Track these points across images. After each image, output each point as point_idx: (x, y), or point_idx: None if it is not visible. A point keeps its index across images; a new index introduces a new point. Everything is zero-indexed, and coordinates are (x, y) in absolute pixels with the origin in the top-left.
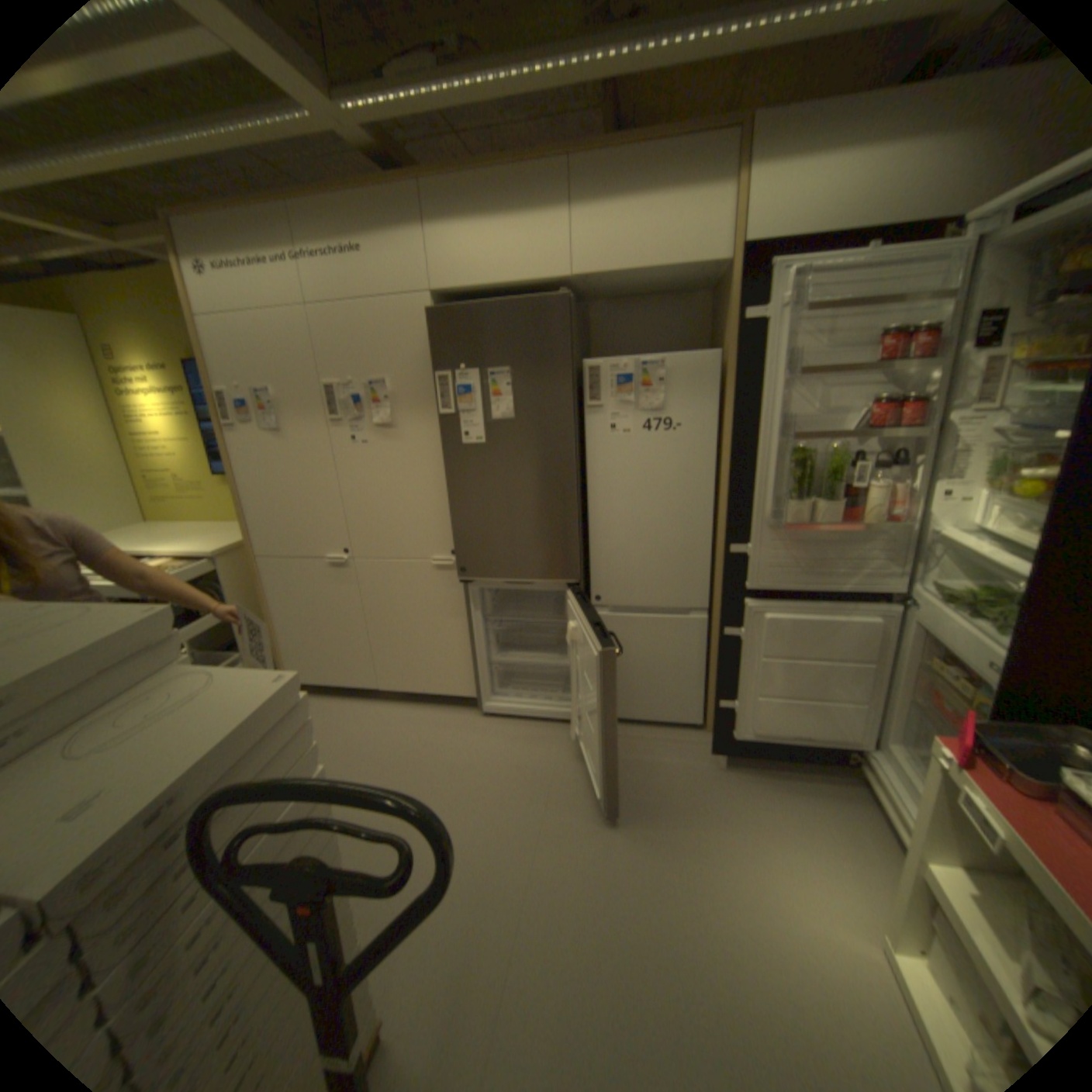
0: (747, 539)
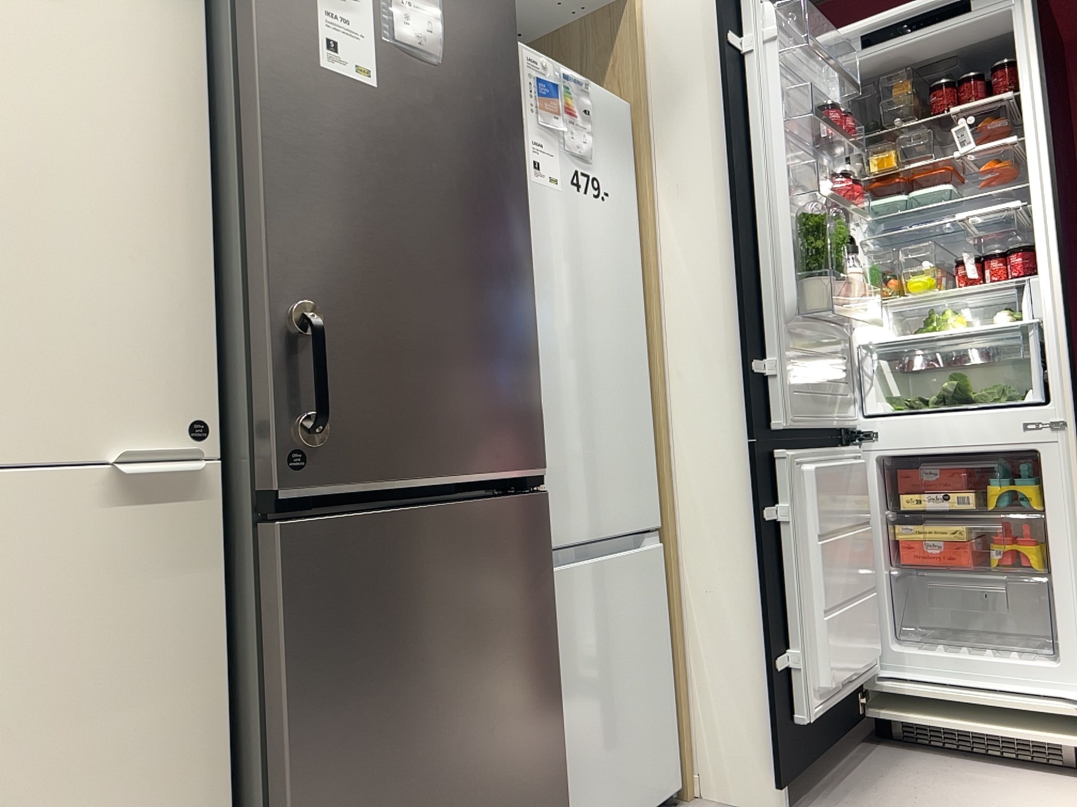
0: (764, 349)
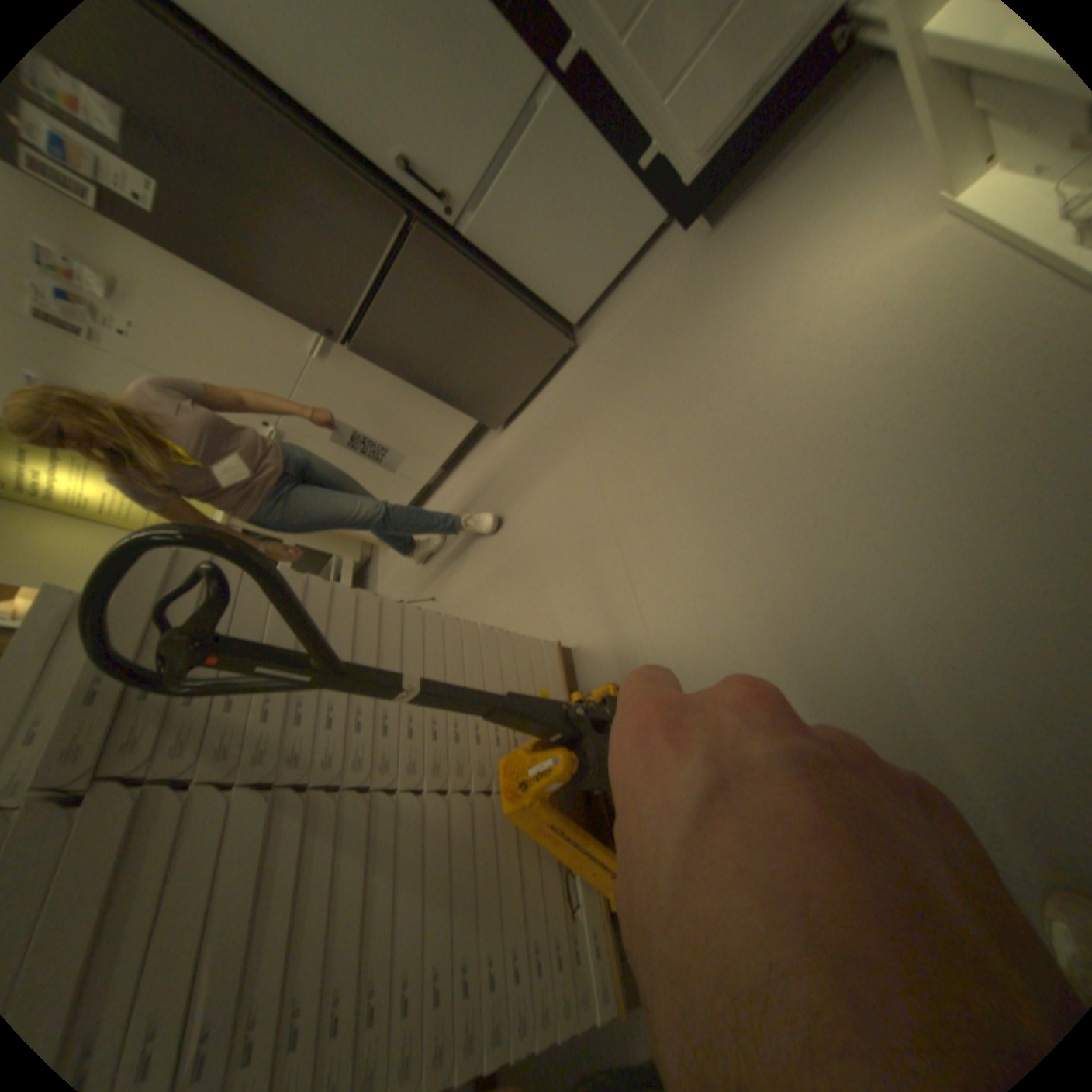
0: None
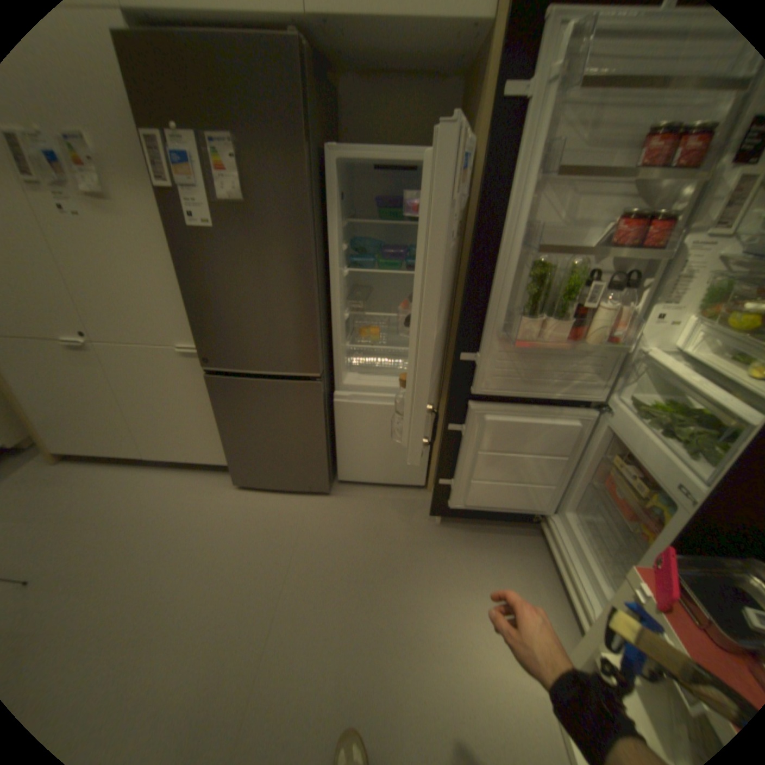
0: (476, 347)
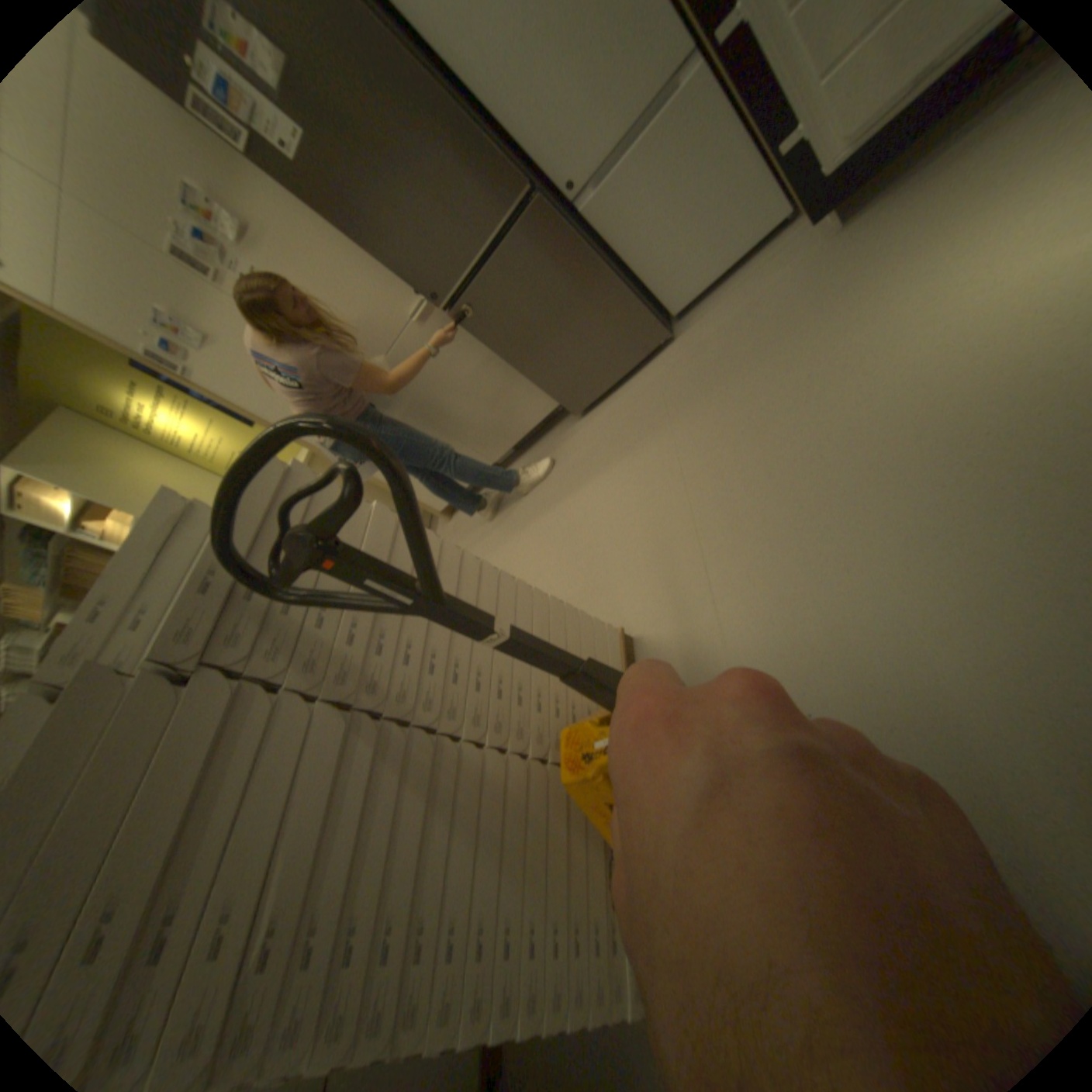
0: None
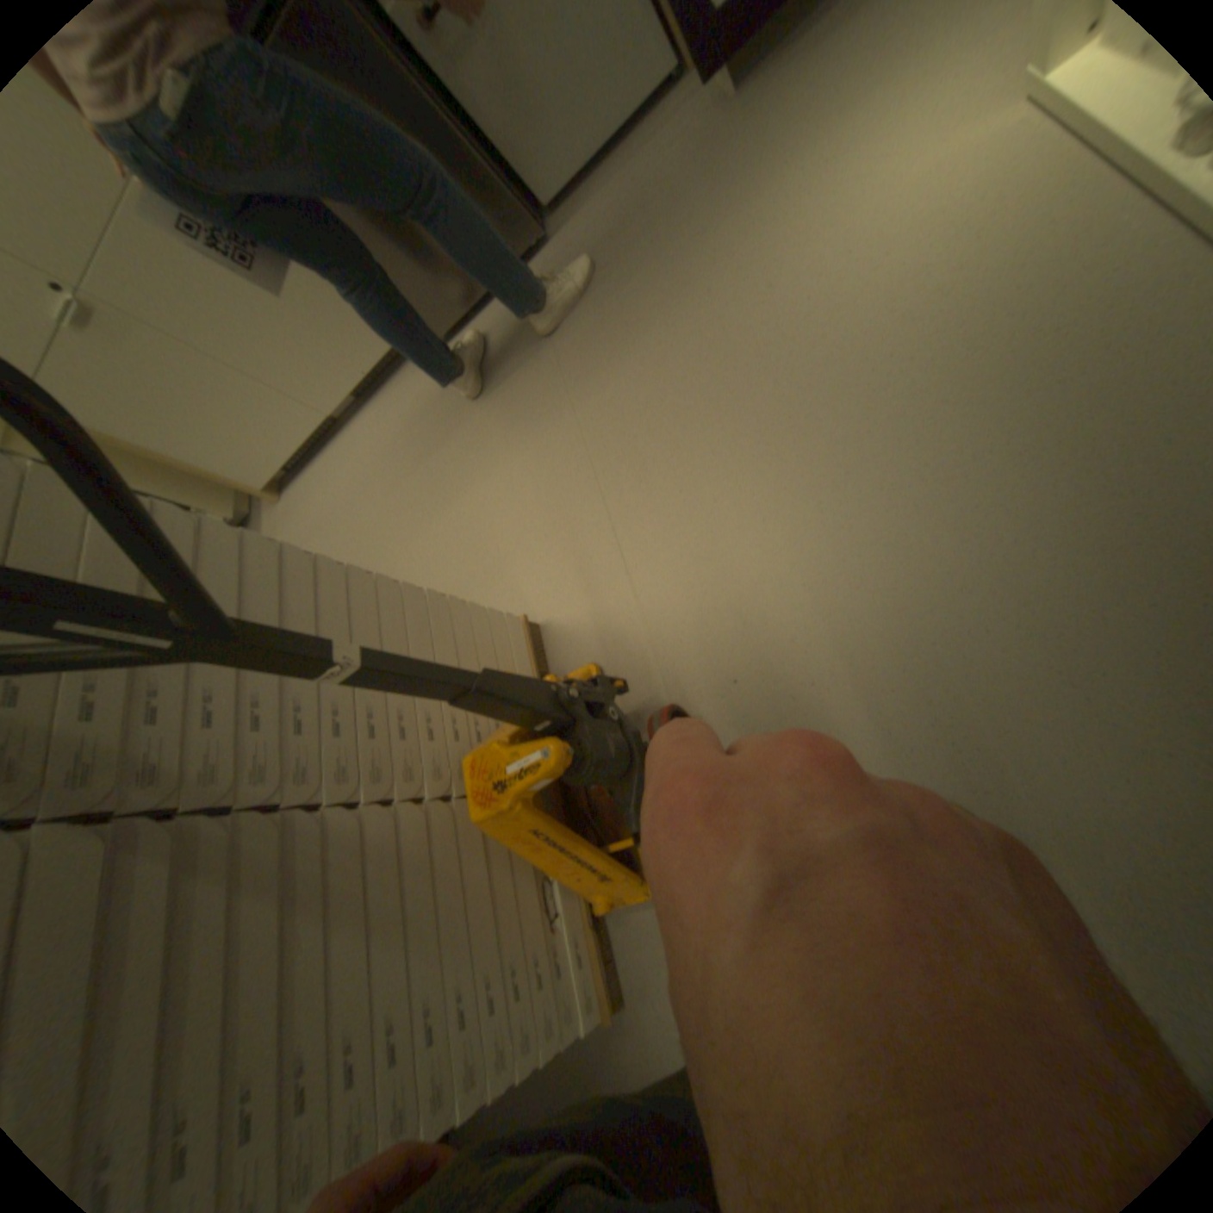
0: None
